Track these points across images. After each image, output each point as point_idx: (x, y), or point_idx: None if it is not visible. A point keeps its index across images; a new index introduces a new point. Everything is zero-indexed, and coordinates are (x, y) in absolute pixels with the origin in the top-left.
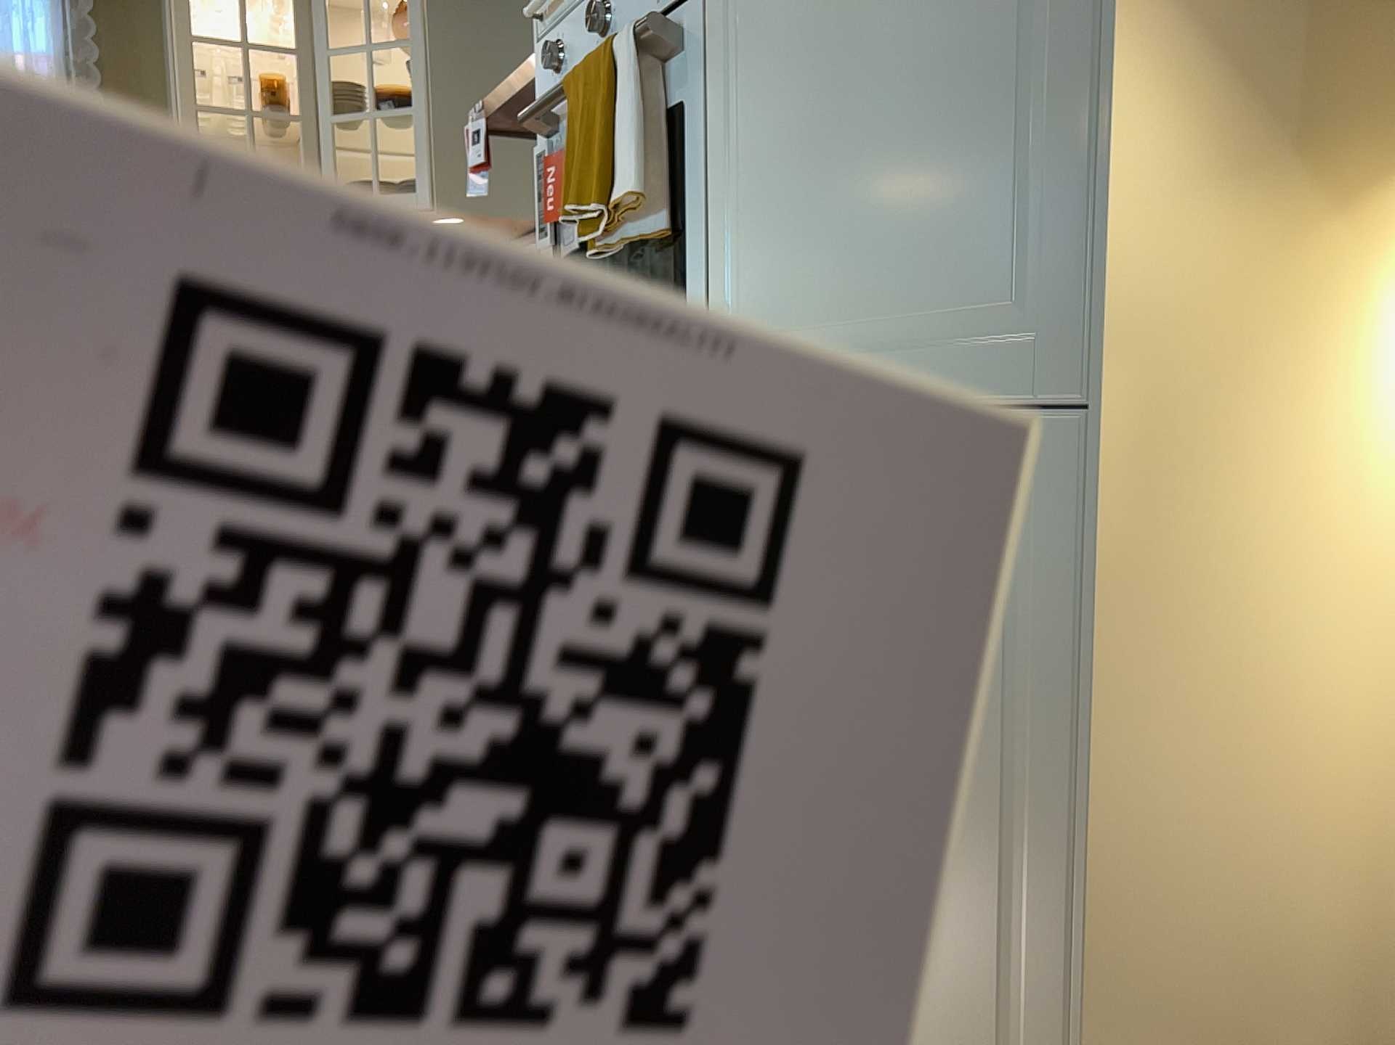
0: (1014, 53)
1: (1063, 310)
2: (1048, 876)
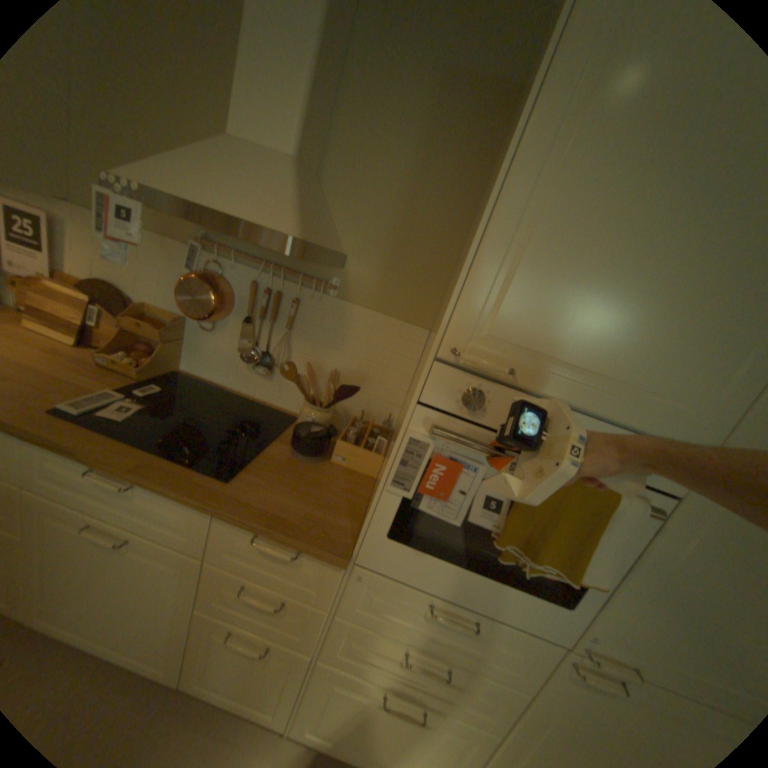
0: None
1: None
2: None
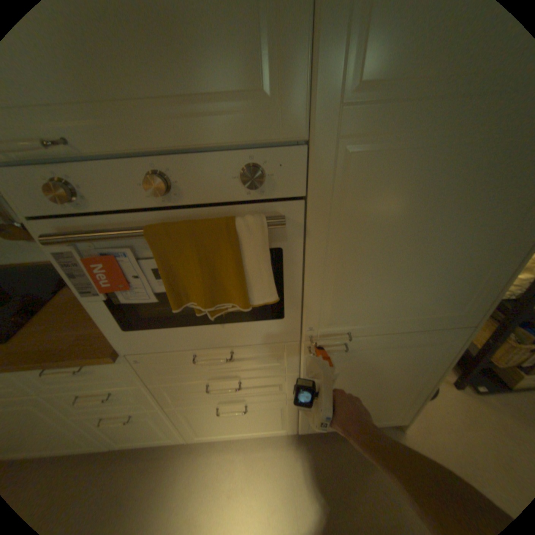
0: (485, 261)
1: (471, 312)
2: (424, 385)
